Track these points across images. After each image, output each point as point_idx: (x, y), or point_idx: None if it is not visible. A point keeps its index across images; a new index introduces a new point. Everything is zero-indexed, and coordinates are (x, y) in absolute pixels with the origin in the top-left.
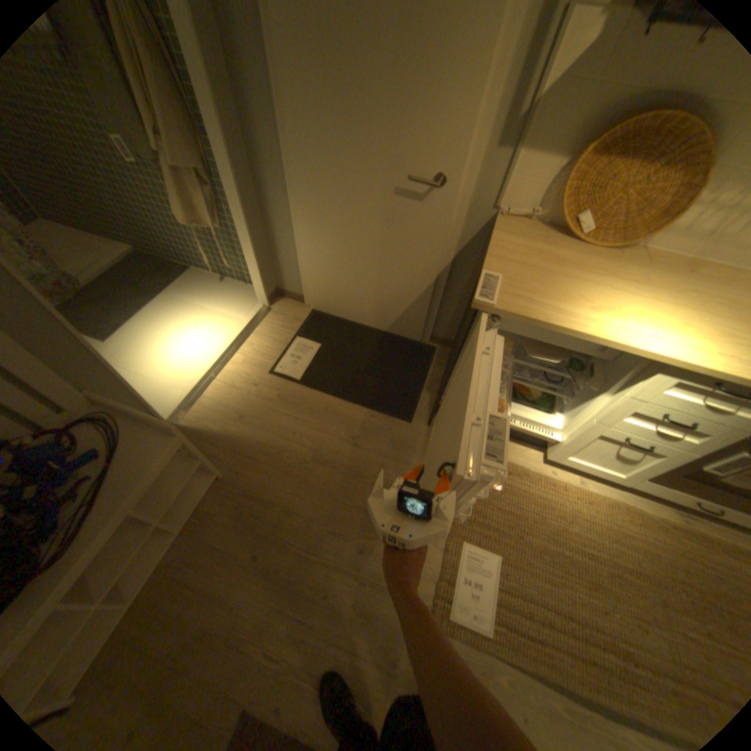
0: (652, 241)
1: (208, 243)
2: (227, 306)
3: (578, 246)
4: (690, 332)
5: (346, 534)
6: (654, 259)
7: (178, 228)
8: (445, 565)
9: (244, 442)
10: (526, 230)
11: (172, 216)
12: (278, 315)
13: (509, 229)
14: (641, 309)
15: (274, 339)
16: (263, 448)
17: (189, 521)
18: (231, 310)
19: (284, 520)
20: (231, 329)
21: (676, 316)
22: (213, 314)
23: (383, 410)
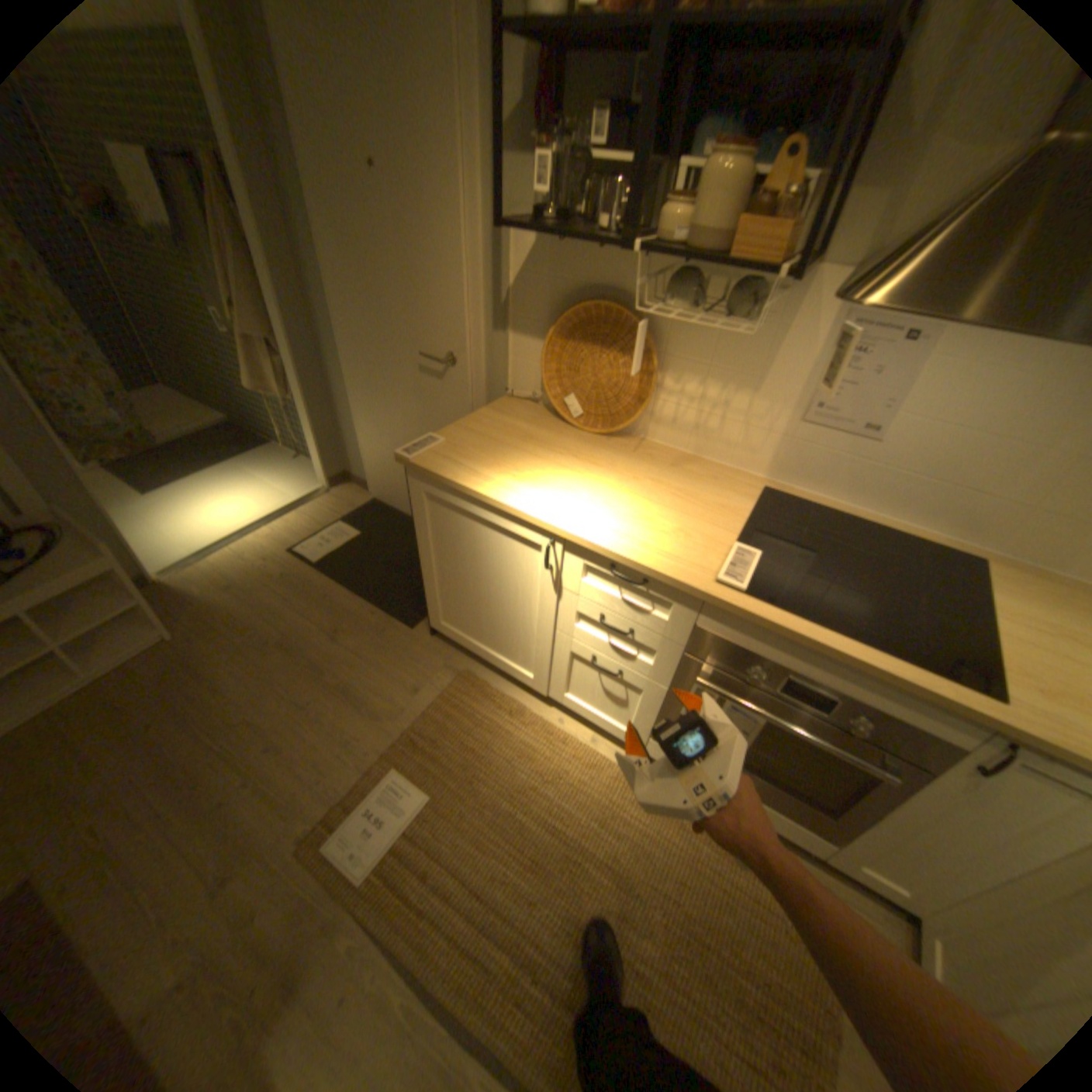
0: (649, 434)
1: (285, 418)
2: (283, 483)
3: (562, 430)
4: (600, 510)
5: (262, 729)
6: (639, 450)
7: (261, 401)
8: (354, 790)
9: (215, 612)
10: (519, 411)
11: (239, 382)
12: (333, 500)
13: (501, 409)
14: (568, 485)
15: (314, 521)
16: (232, 622)
17: (109, 675)
18: (285, 487)
19: (205, 698)
20: (274, 505)
21: (602, 496)
22: (266, 488)
23: (387, 611)
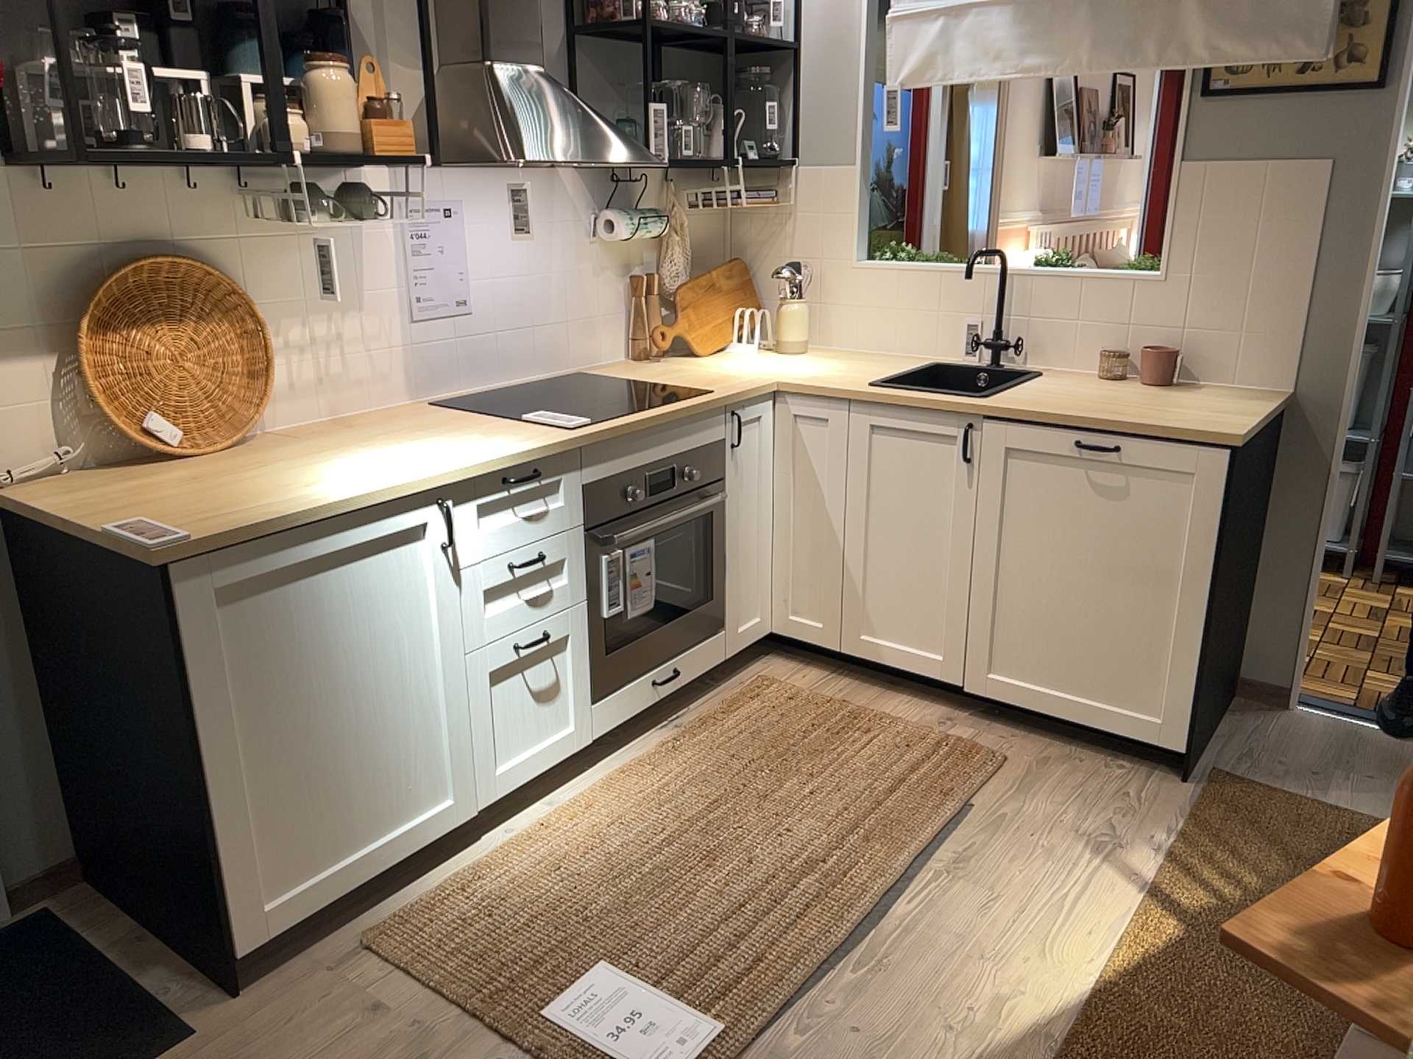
0: (268, 424)
1: None
2: None
3: (186, 465)
4: (424, 455)
5: None
6: (295, 437)
7: None
8: None
9: None
10: (79, 485)
11: None
12: None
13: (50, 494)
14: (354, 465)
15: None
16: None
17: None
18: None
19: None
20: None
21: (395, 454)
22: None
23: None
